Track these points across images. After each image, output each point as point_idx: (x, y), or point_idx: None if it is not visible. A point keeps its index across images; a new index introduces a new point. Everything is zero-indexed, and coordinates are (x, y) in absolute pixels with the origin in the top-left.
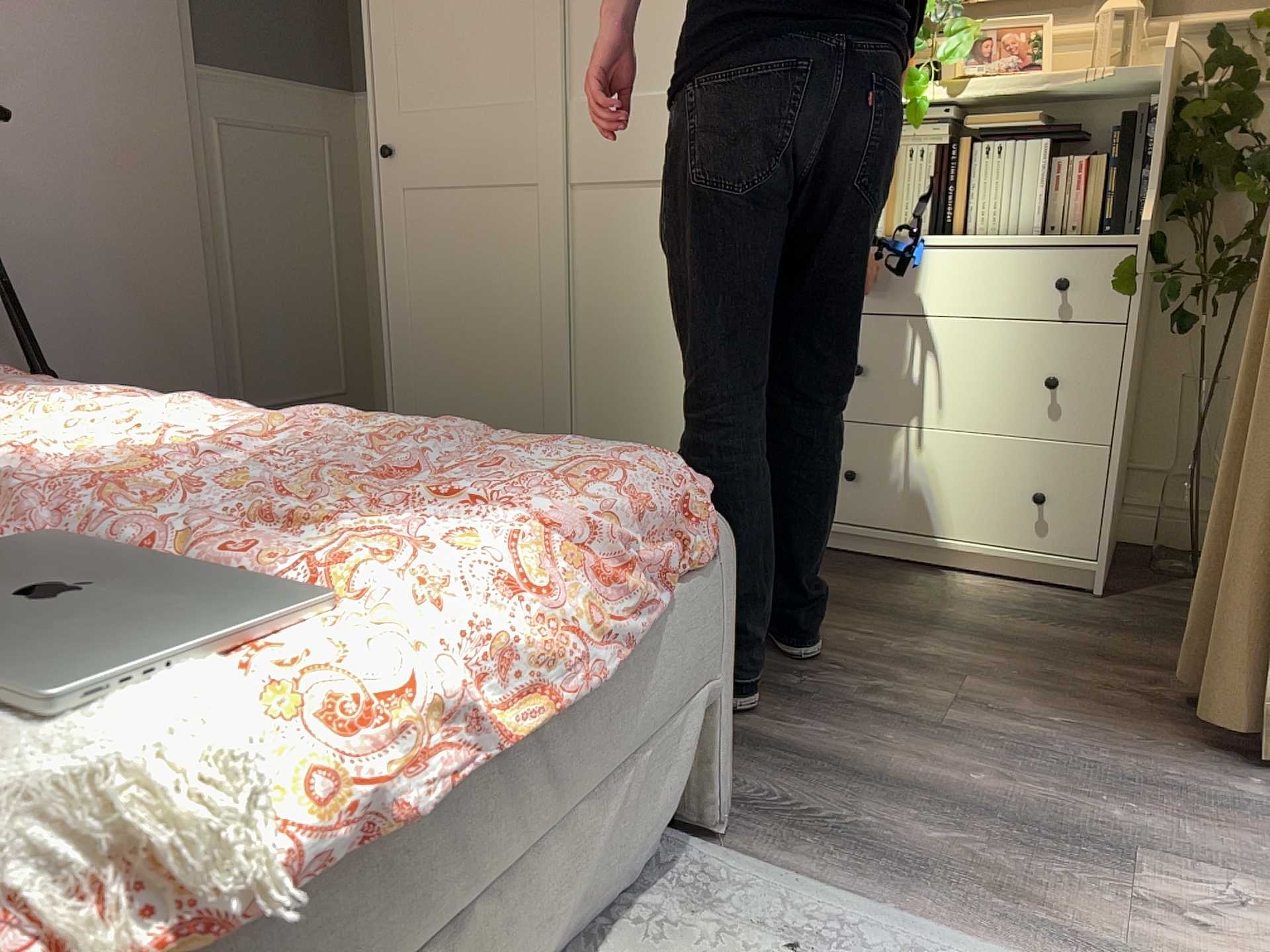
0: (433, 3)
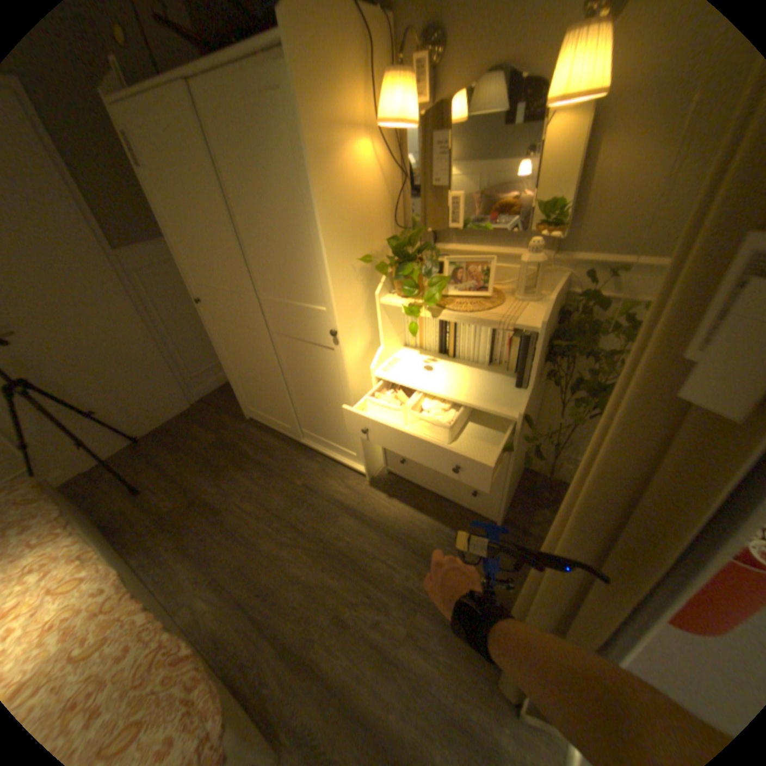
0: (189, 238)
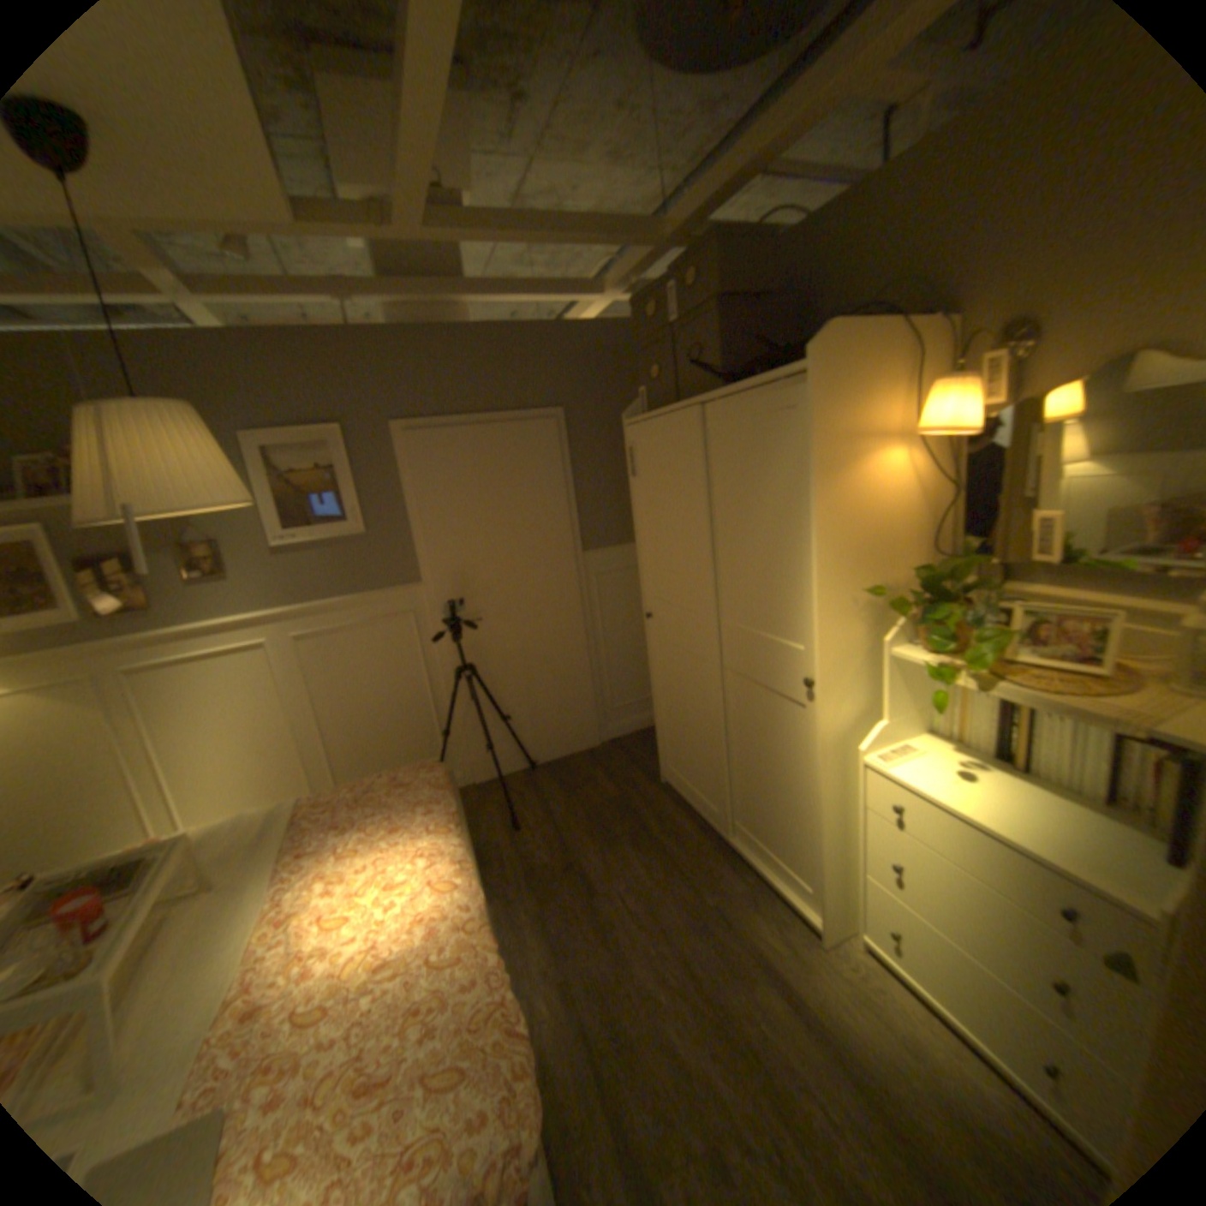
0: (661, 547)
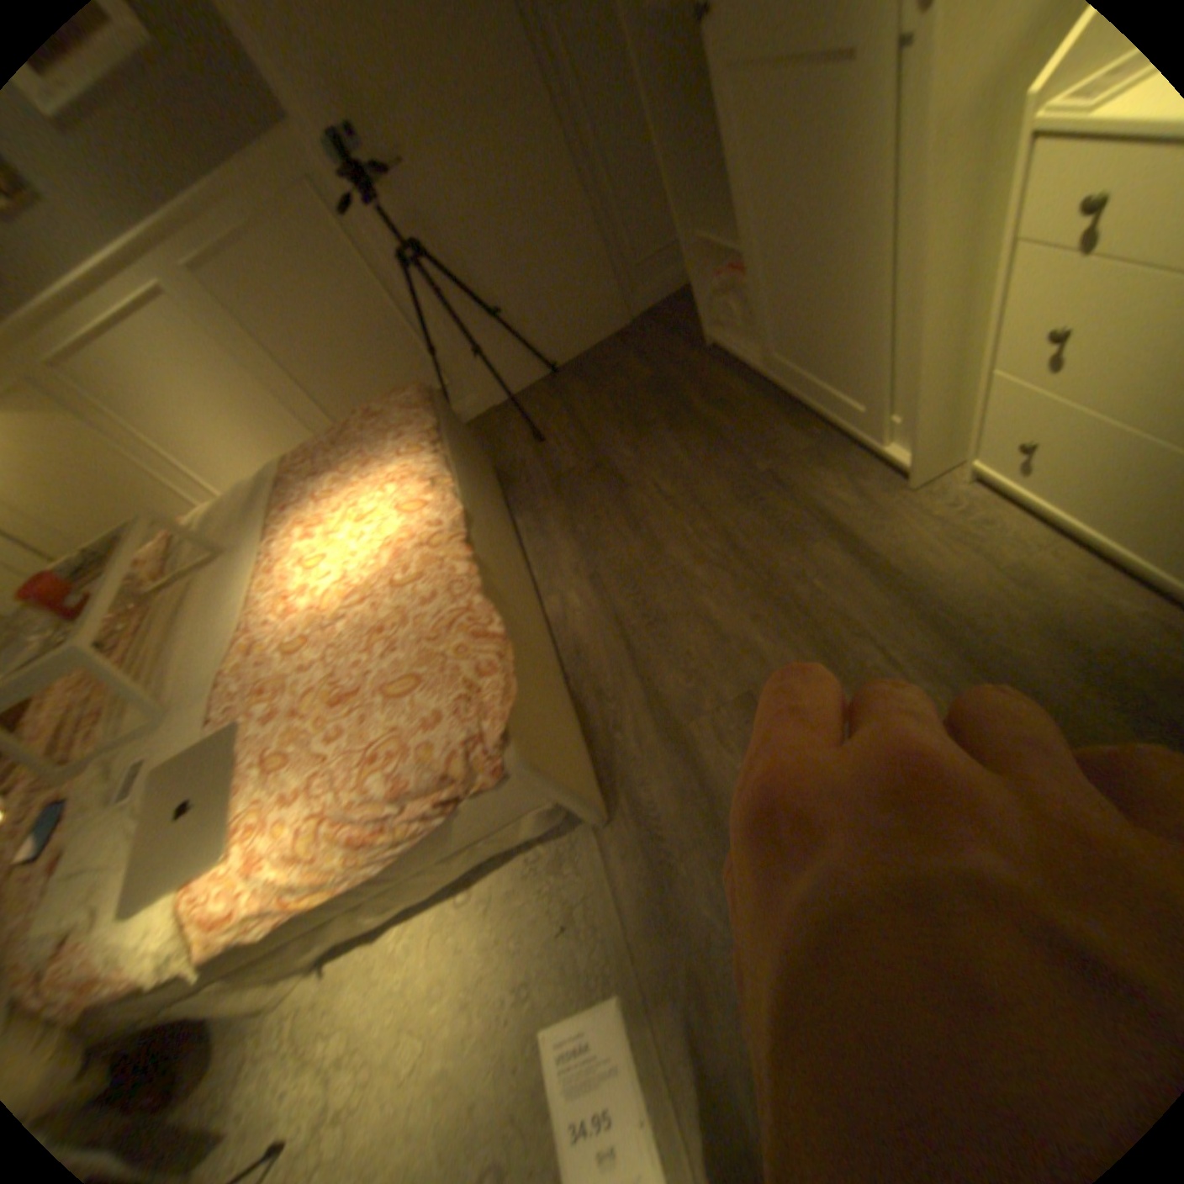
0: None
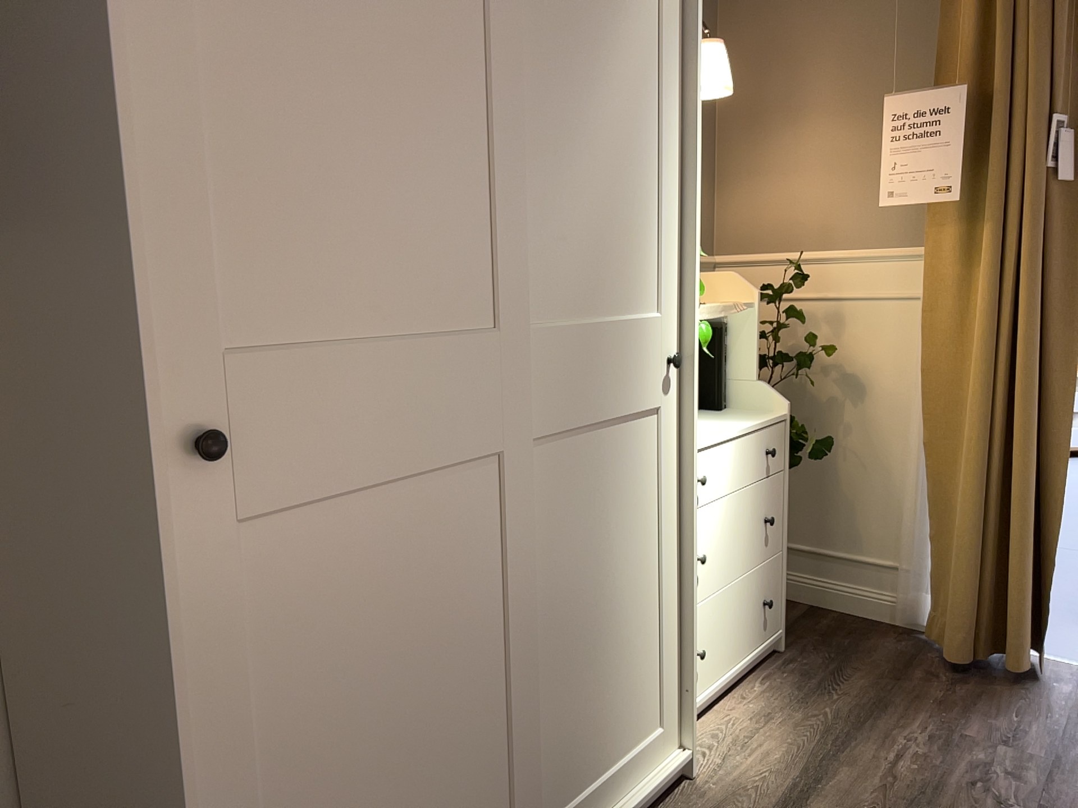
0: (312, 120)
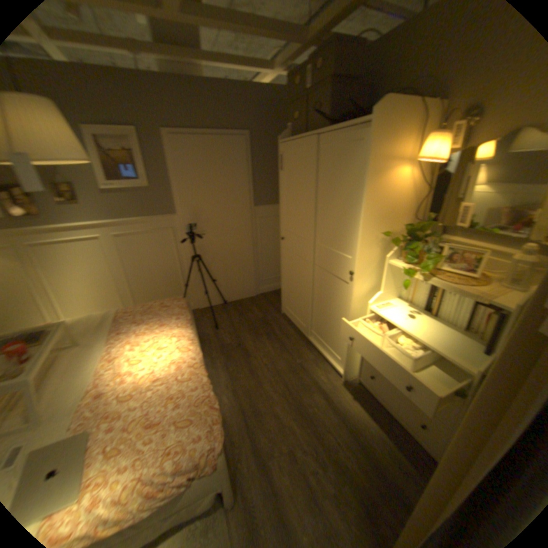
0: (290, 206)
